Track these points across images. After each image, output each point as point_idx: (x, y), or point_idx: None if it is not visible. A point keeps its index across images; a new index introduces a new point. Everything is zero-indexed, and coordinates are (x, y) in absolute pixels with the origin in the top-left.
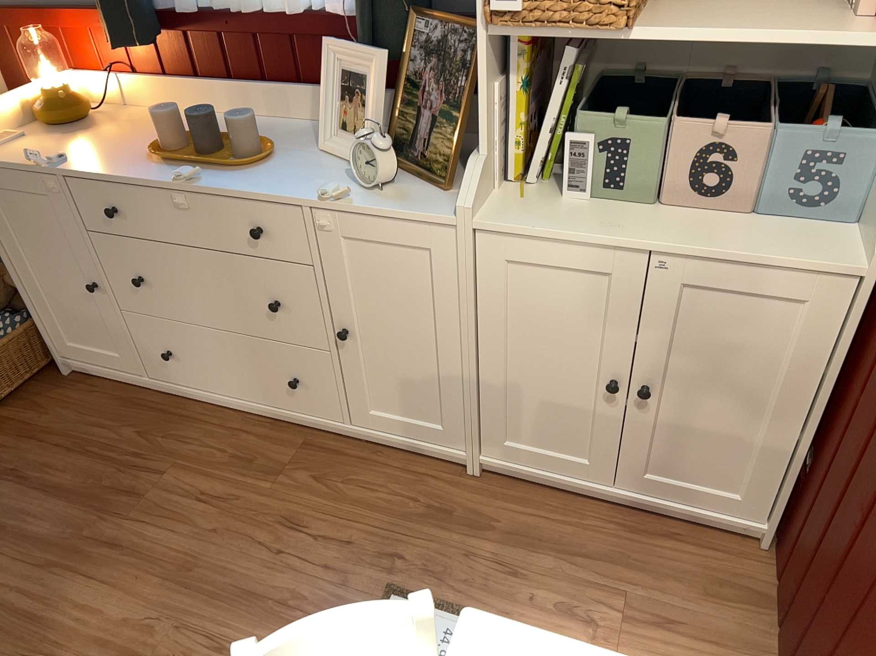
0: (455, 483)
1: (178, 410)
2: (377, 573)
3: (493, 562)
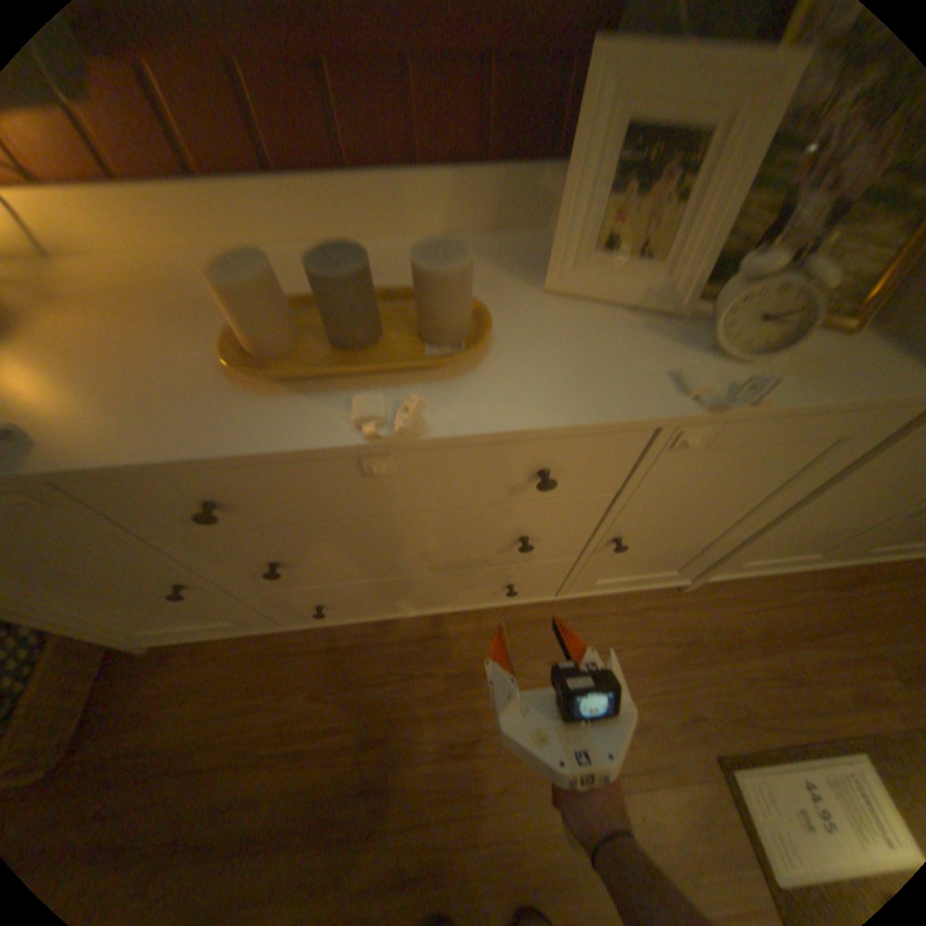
0: (680, 610)
1: (330, 648)
2: (700, 759)
3: (778, 686)
